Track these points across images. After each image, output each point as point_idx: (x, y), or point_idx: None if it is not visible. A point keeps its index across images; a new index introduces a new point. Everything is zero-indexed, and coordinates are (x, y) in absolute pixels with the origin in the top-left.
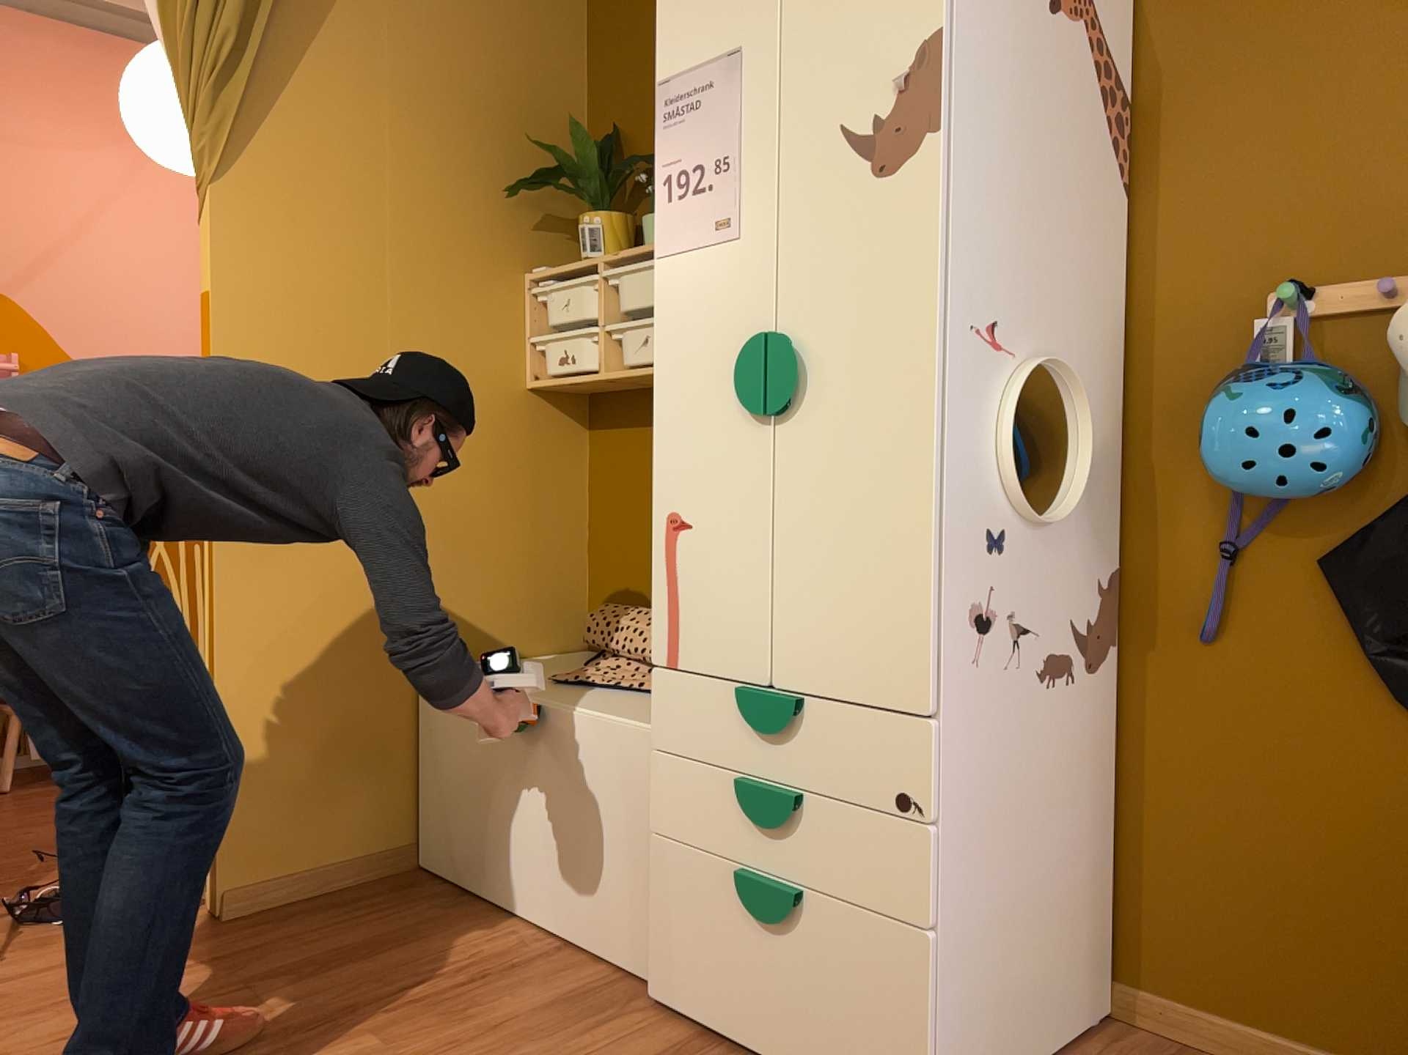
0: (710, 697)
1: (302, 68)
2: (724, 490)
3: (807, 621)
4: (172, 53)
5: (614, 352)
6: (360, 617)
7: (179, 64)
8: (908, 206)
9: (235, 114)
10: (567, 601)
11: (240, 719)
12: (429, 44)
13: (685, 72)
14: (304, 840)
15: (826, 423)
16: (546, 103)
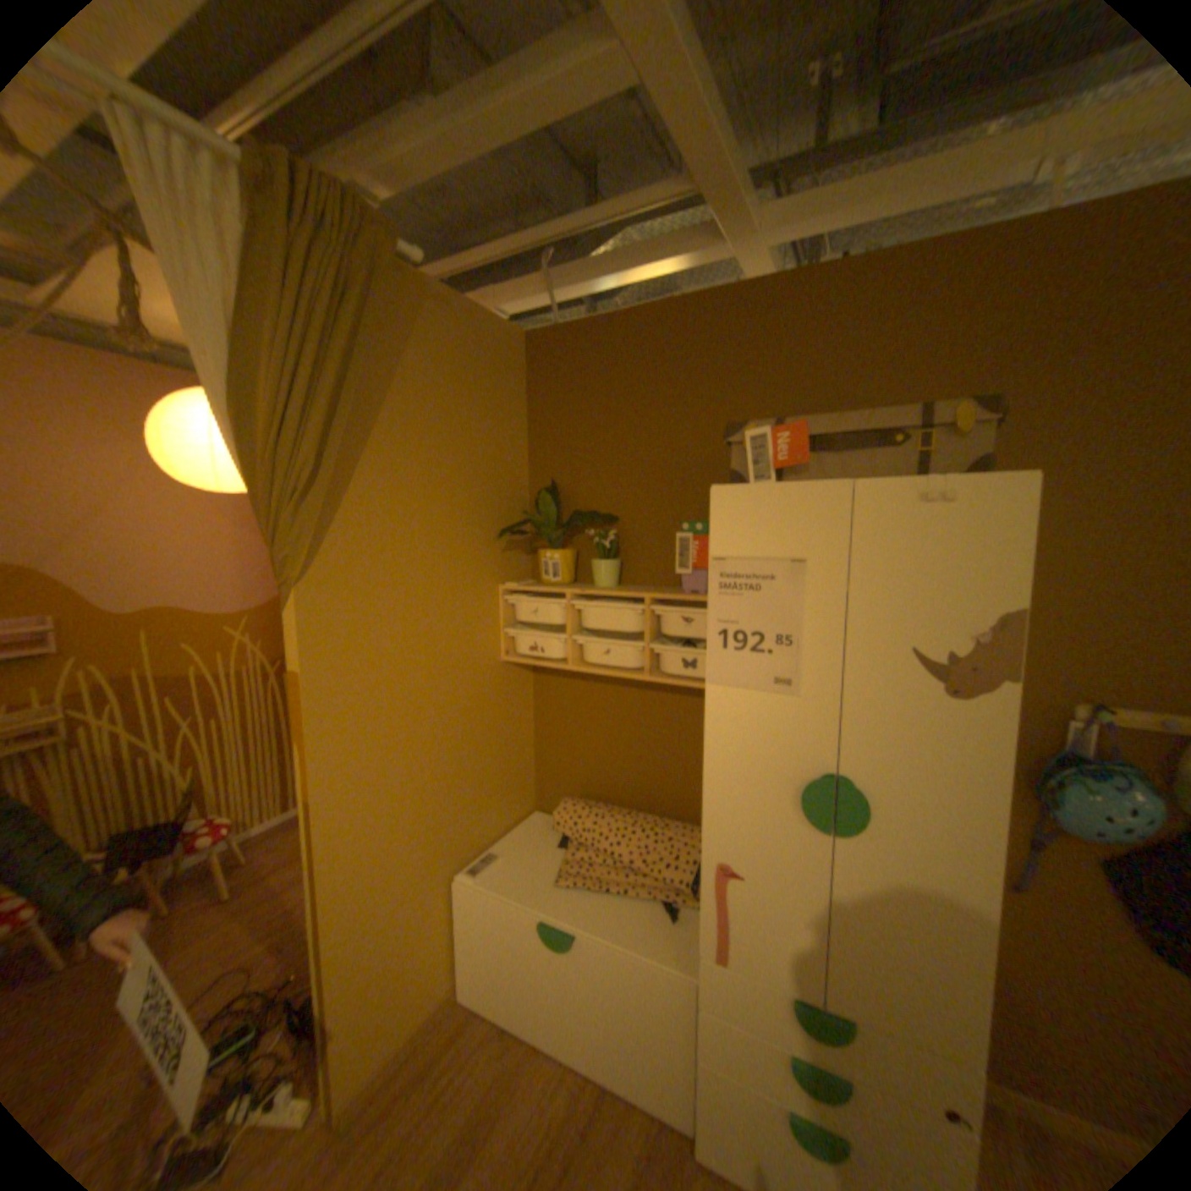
0: (760, 996)
1: (354, 471)
2: (779, 867)
3: (863, 977)
4: (238, 464)
5: (574, 648)
6: (415, 864)
7: (249, 478)
8: (983, 728)
9: (309, 524)
10: (525, 785)
11: (342, 983)
12: (438, 434)
13: (742, 557)
14: (389, 1034)
15: (888, 854)
16: (506, 462)
